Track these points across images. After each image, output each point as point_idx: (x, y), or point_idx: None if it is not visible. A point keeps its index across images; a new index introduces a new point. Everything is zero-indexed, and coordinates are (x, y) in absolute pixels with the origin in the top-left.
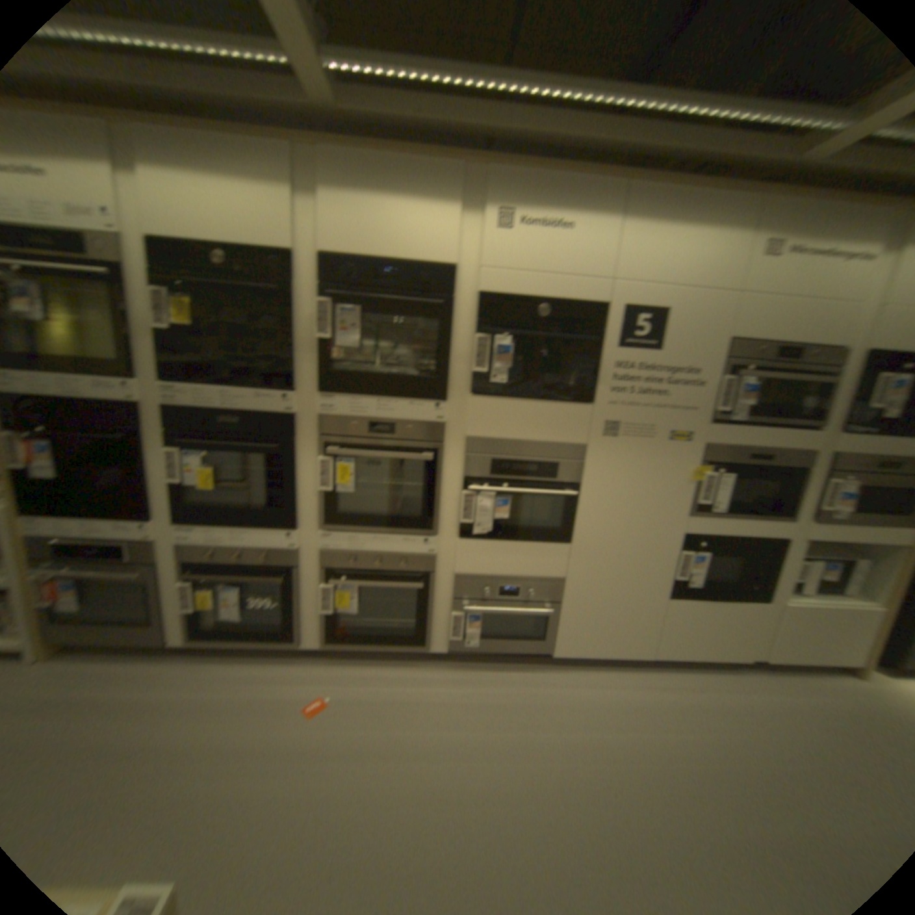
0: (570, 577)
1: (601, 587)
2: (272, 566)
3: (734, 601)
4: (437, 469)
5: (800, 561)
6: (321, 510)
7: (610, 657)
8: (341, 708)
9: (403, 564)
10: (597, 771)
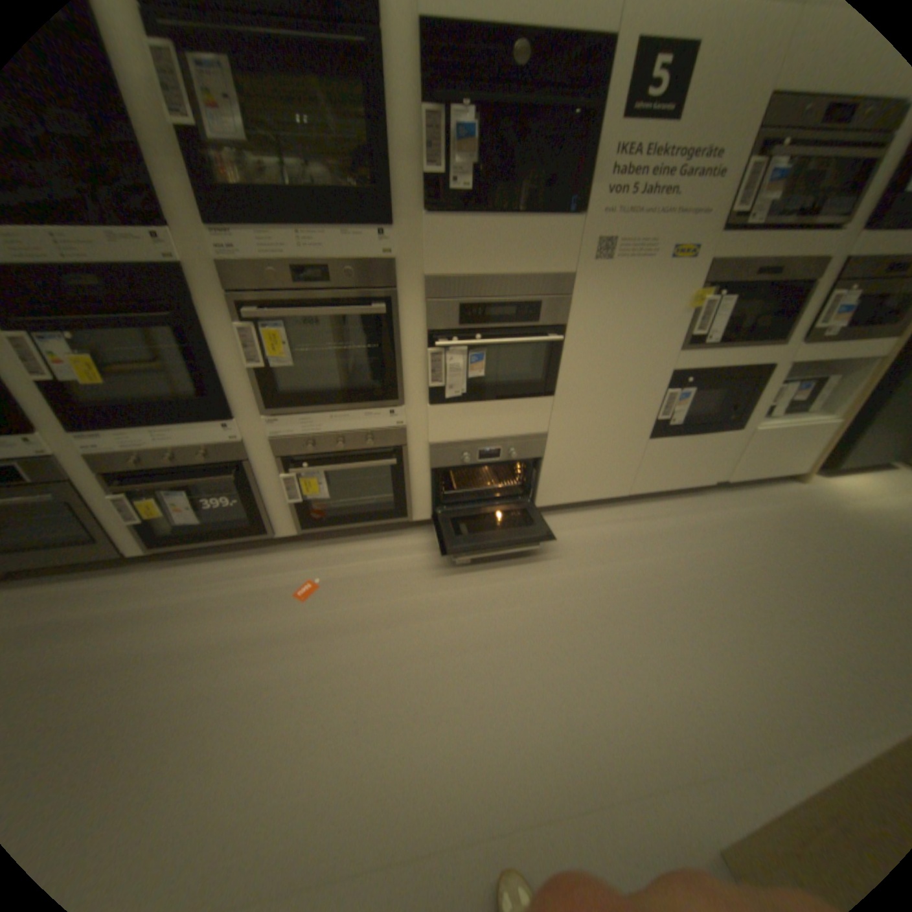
0: (550, 431)
1: (582, 437)
2: (214, 465)
3: (709, 432)
4: (390, 326)
5: (778, 385)
6: (255, 395)
7: (587, 499)
8: (331, 588)
9: (368, 443)
10: (582, 601)
